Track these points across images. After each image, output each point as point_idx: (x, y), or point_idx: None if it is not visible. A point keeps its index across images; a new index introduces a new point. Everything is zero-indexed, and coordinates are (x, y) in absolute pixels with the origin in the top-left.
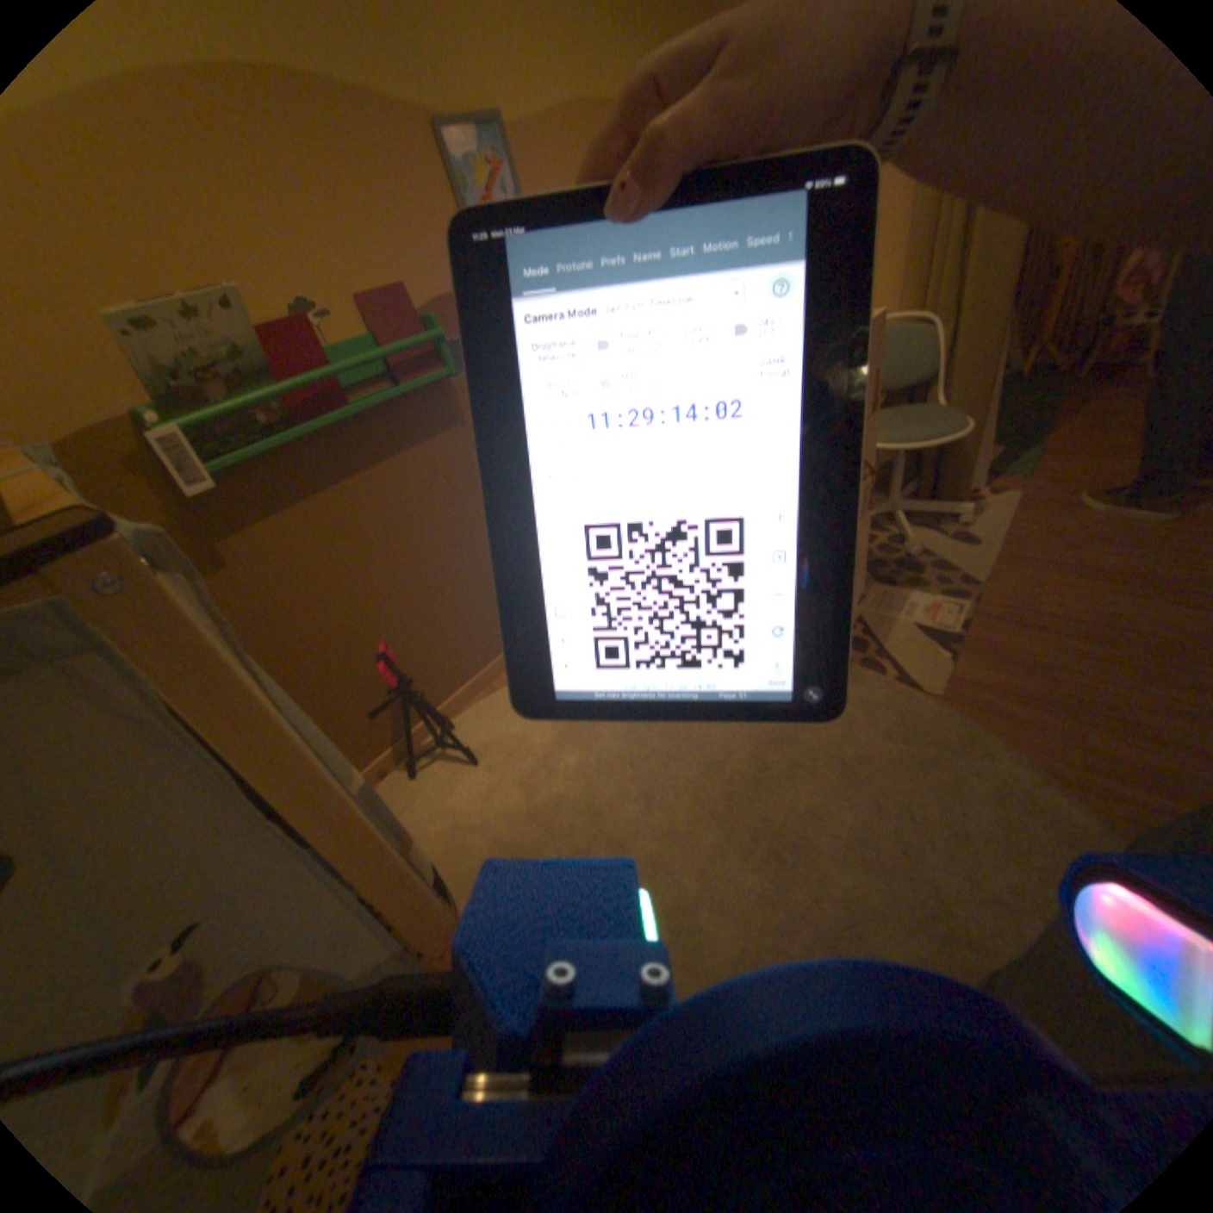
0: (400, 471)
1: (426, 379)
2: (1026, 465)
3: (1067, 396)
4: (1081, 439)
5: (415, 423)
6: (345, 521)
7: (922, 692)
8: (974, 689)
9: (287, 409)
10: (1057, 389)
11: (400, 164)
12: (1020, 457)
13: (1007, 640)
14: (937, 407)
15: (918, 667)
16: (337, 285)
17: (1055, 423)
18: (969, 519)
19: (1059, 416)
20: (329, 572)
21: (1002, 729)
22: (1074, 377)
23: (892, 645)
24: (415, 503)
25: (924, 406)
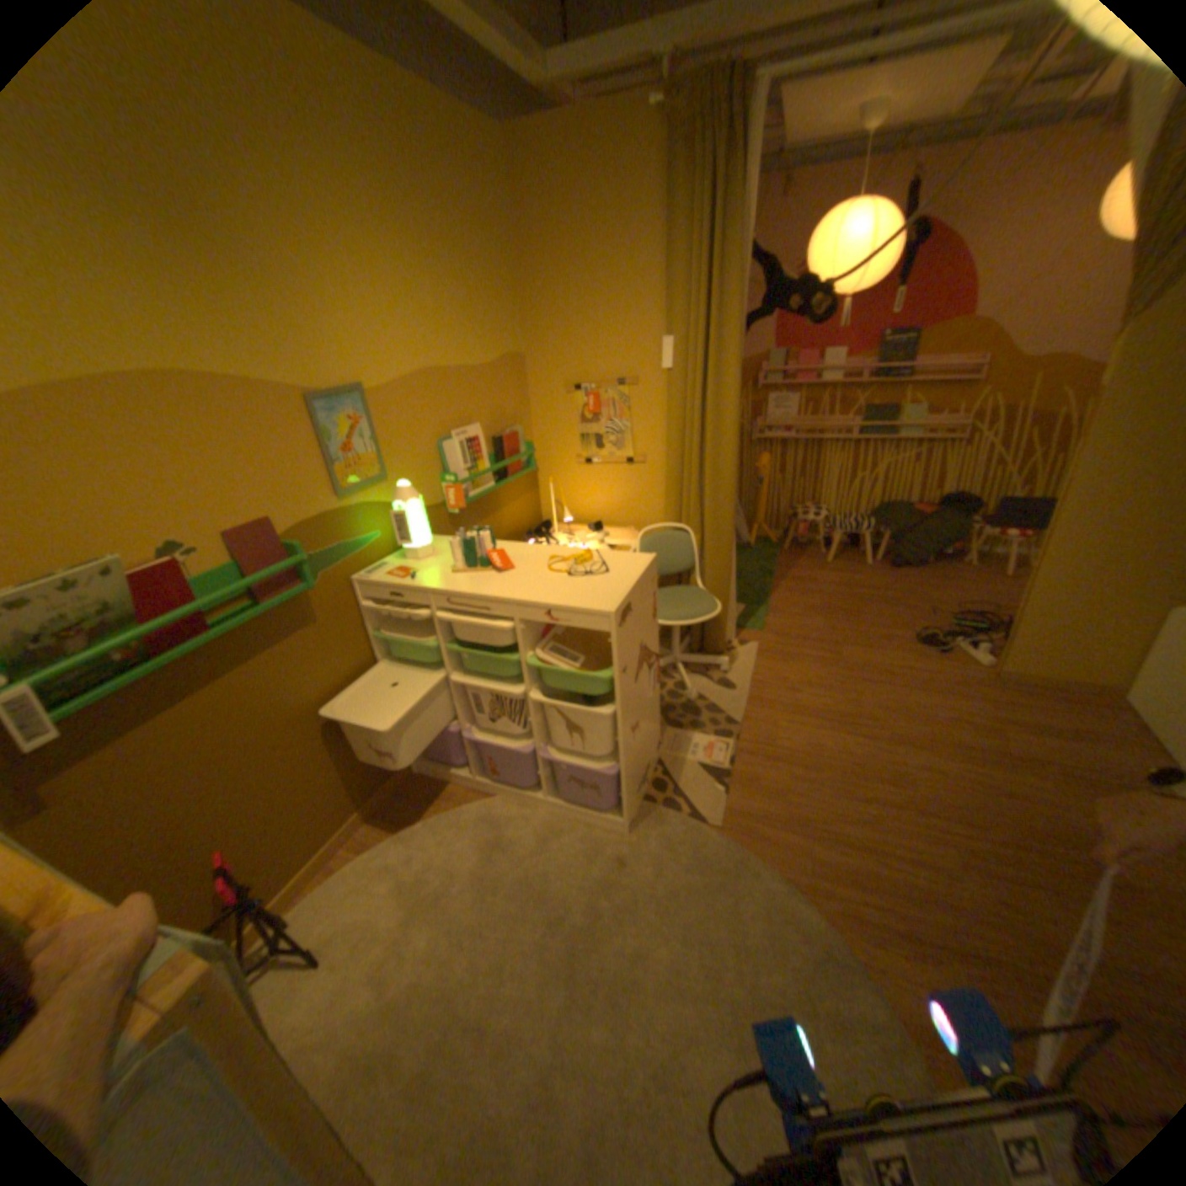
0: (252, 677)
1: (288, 597)
2: (759, 622)
3: (779, 563)
4: (790, 600)
5: (270, 631)
6: (189, 735)
7: (708, 825)
8: (743, 818)
9: (147, 645)
10: (773, 558)
11: (276, 431)
12: (755, 614)
13: (760, 772)
14: (697, 590)
15: (704, 802)
16: (208, 528)
17: (774, 586)
18: (727, 668)
19: (776, 580)
20: (166, 790)
21: (763, 850)
22: (782, 548)
23: (685, 784)
24: (263, 703)
25: (688, 589)
